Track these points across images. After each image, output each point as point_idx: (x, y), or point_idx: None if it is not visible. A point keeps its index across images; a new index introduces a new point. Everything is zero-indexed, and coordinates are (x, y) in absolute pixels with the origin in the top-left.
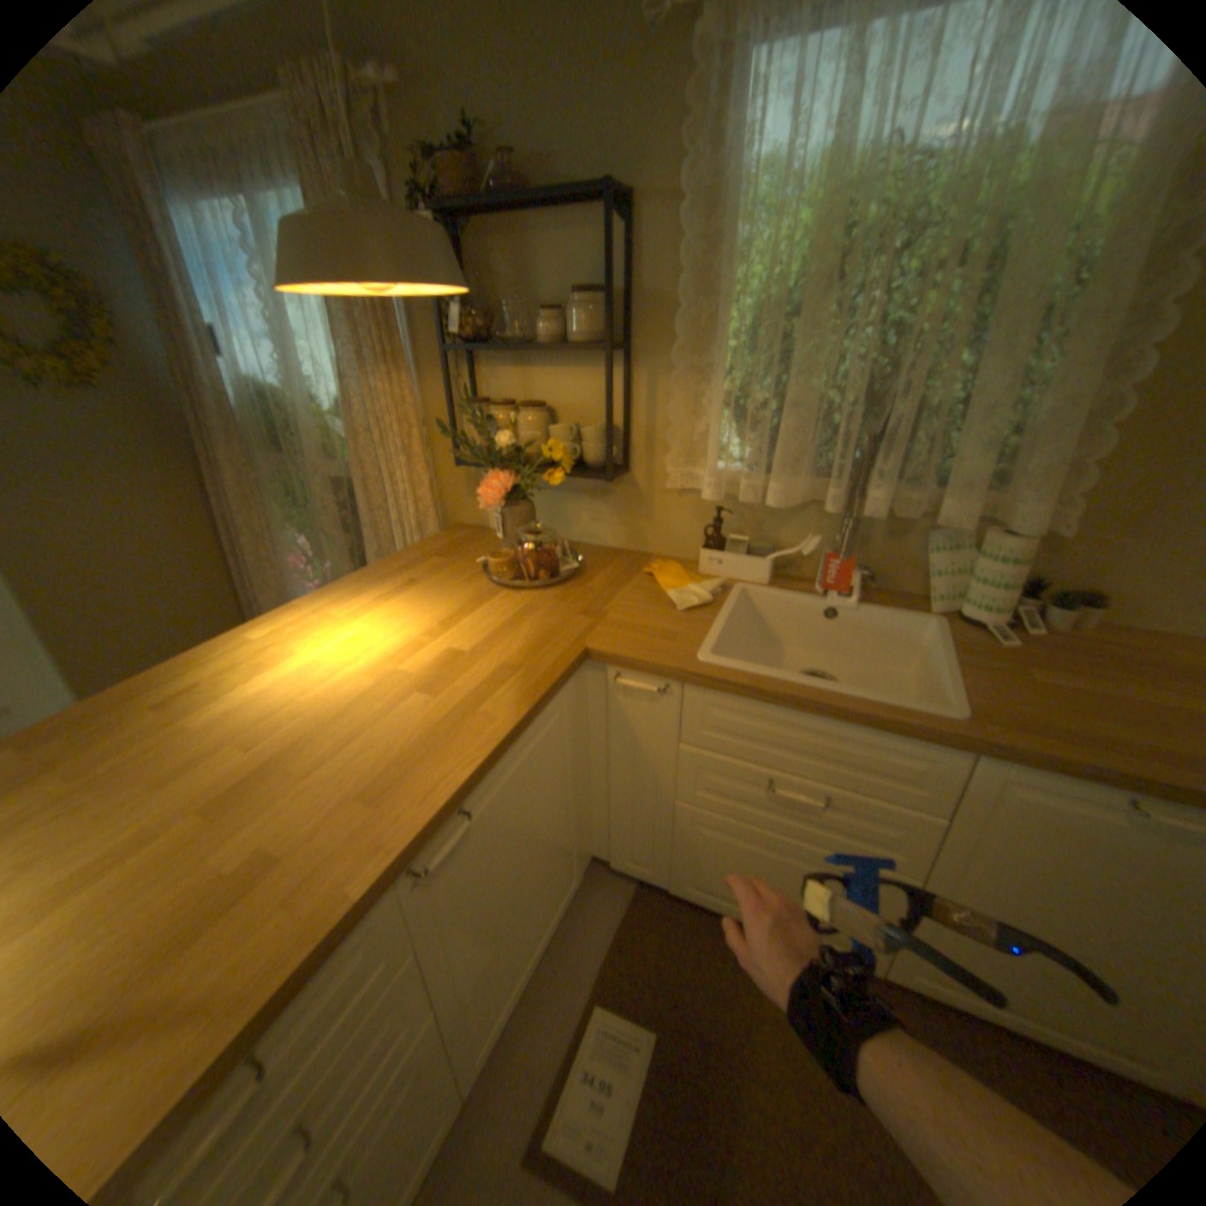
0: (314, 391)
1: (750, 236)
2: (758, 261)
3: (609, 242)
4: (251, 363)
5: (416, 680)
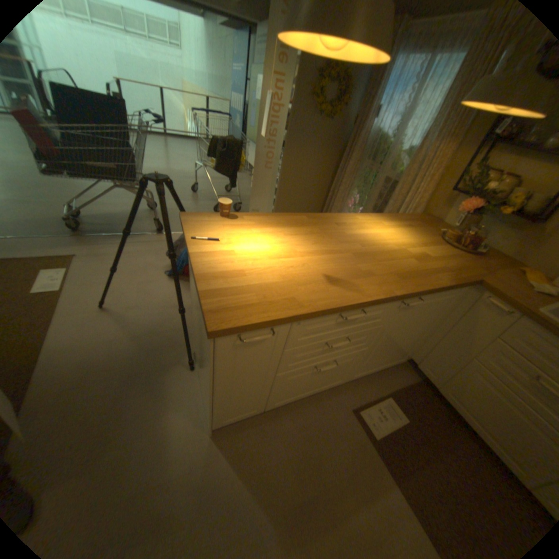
0: (406, 141)
1: None
2: None
3: None
4: (385, 123)
5: (414, 255)
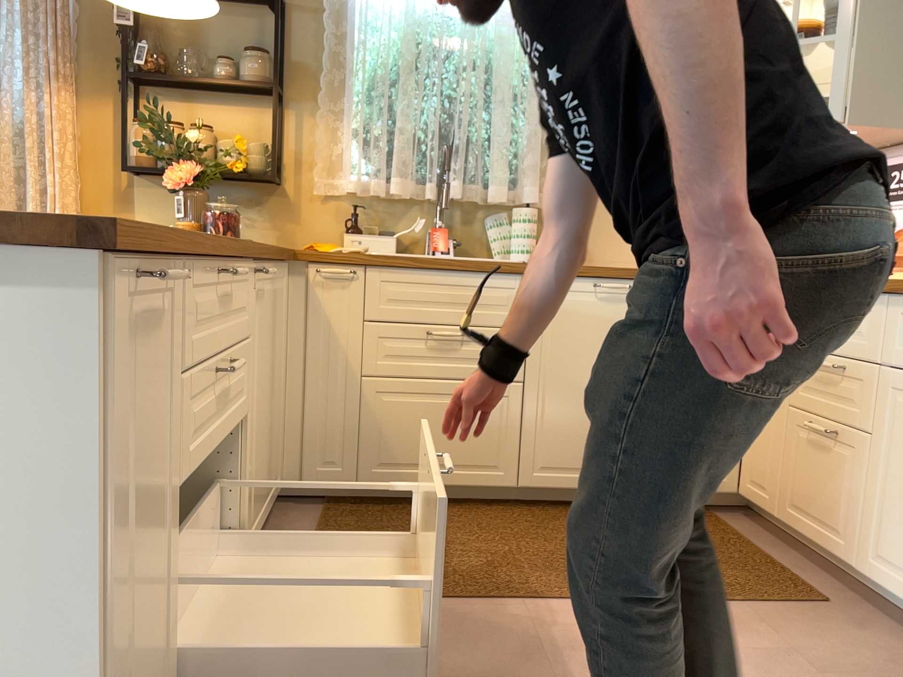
0: None
1: (364, 40)
2: (369, 55)
3: (279, 25)
4: None
5: None
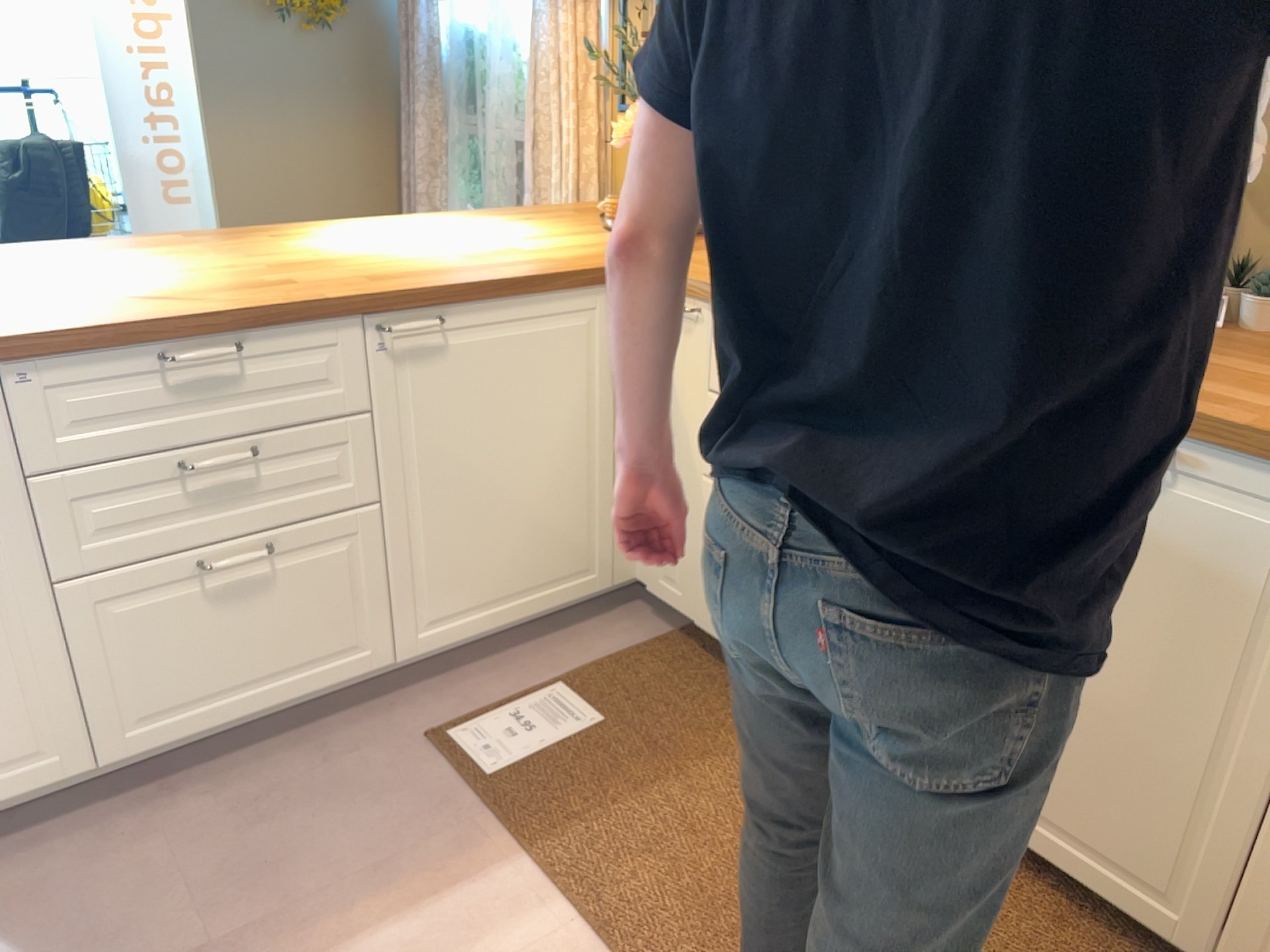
0: (514, 37)
1: None
2: None
3: None
4: (470, 11)
5: (464, 253)
